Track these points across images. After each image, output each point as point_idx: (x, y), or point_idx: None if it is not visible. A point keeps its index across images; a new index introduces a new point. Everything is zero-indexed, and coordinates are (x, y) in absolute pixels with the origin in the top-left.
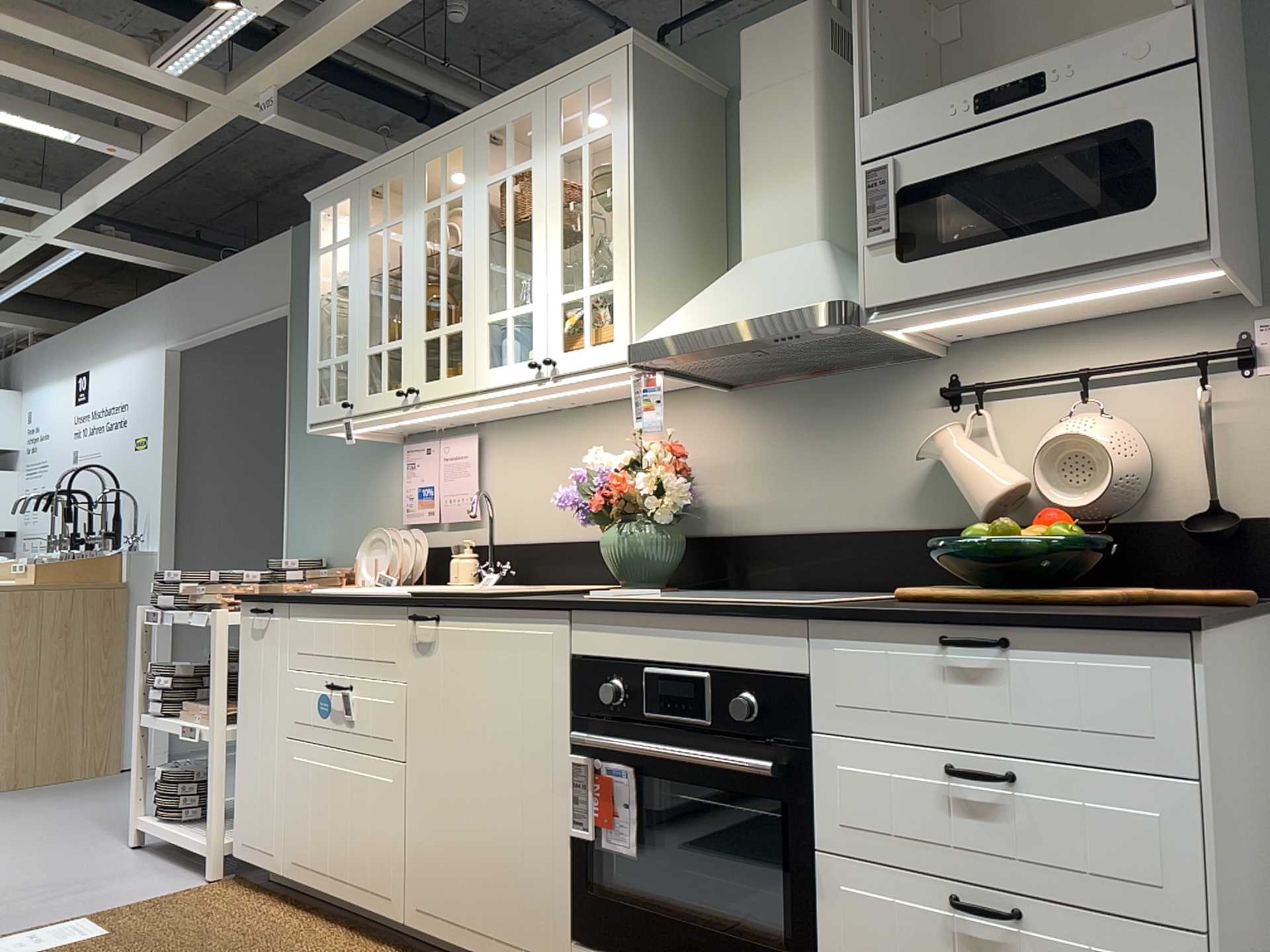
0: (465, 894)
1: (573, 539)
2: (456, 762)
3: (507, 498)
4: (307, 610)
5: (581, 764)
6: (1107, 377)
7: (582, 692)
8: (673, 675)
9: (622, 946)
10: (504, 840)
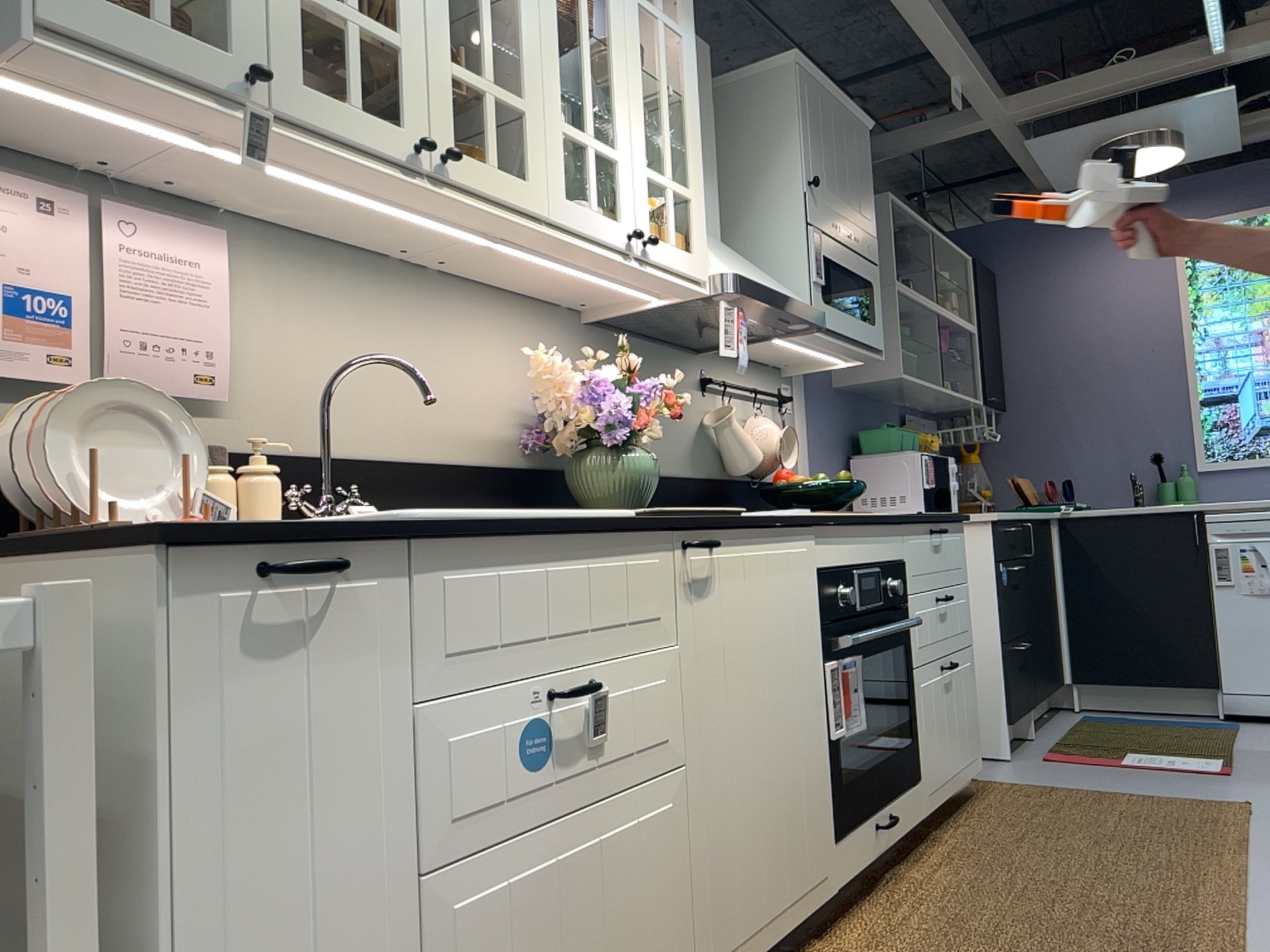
0: (762, 883)
1: (420, 459)
2: (744, 725)
3: (286, 372)
4: (466, 554)
5: (834, 668)
6: (754, 396)
7: (826, 601)
8: (863, 573)
9: (858, 813)
10: (790, 784)
